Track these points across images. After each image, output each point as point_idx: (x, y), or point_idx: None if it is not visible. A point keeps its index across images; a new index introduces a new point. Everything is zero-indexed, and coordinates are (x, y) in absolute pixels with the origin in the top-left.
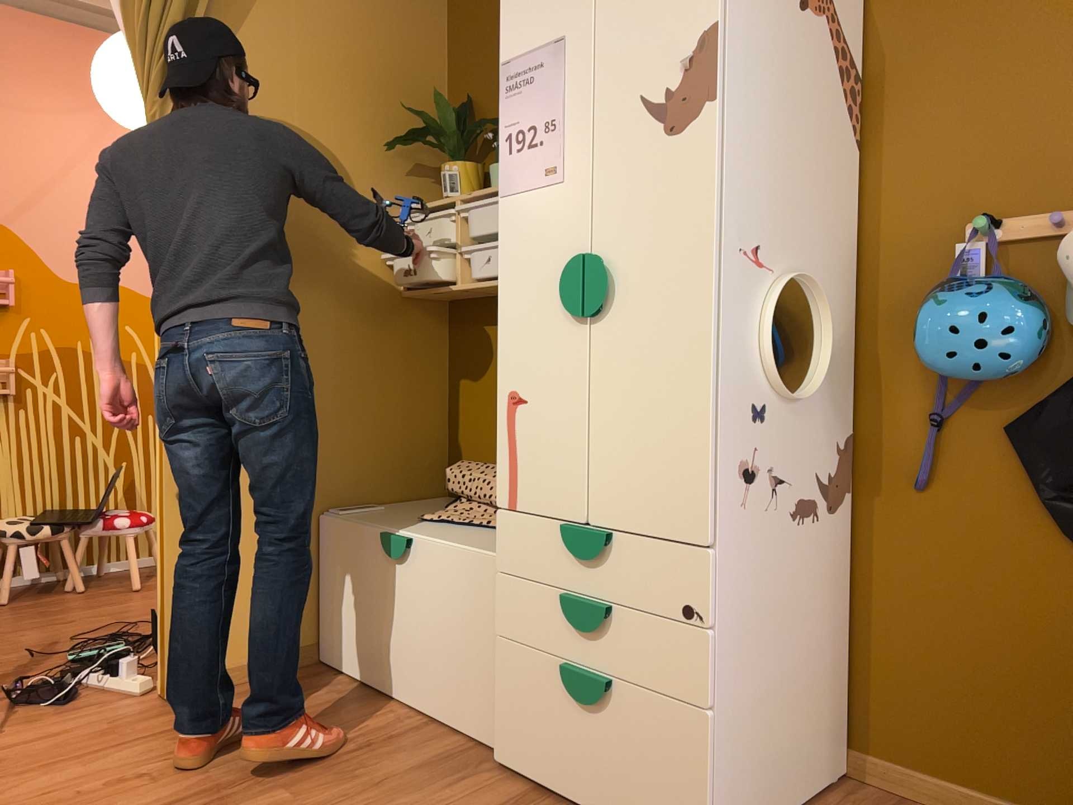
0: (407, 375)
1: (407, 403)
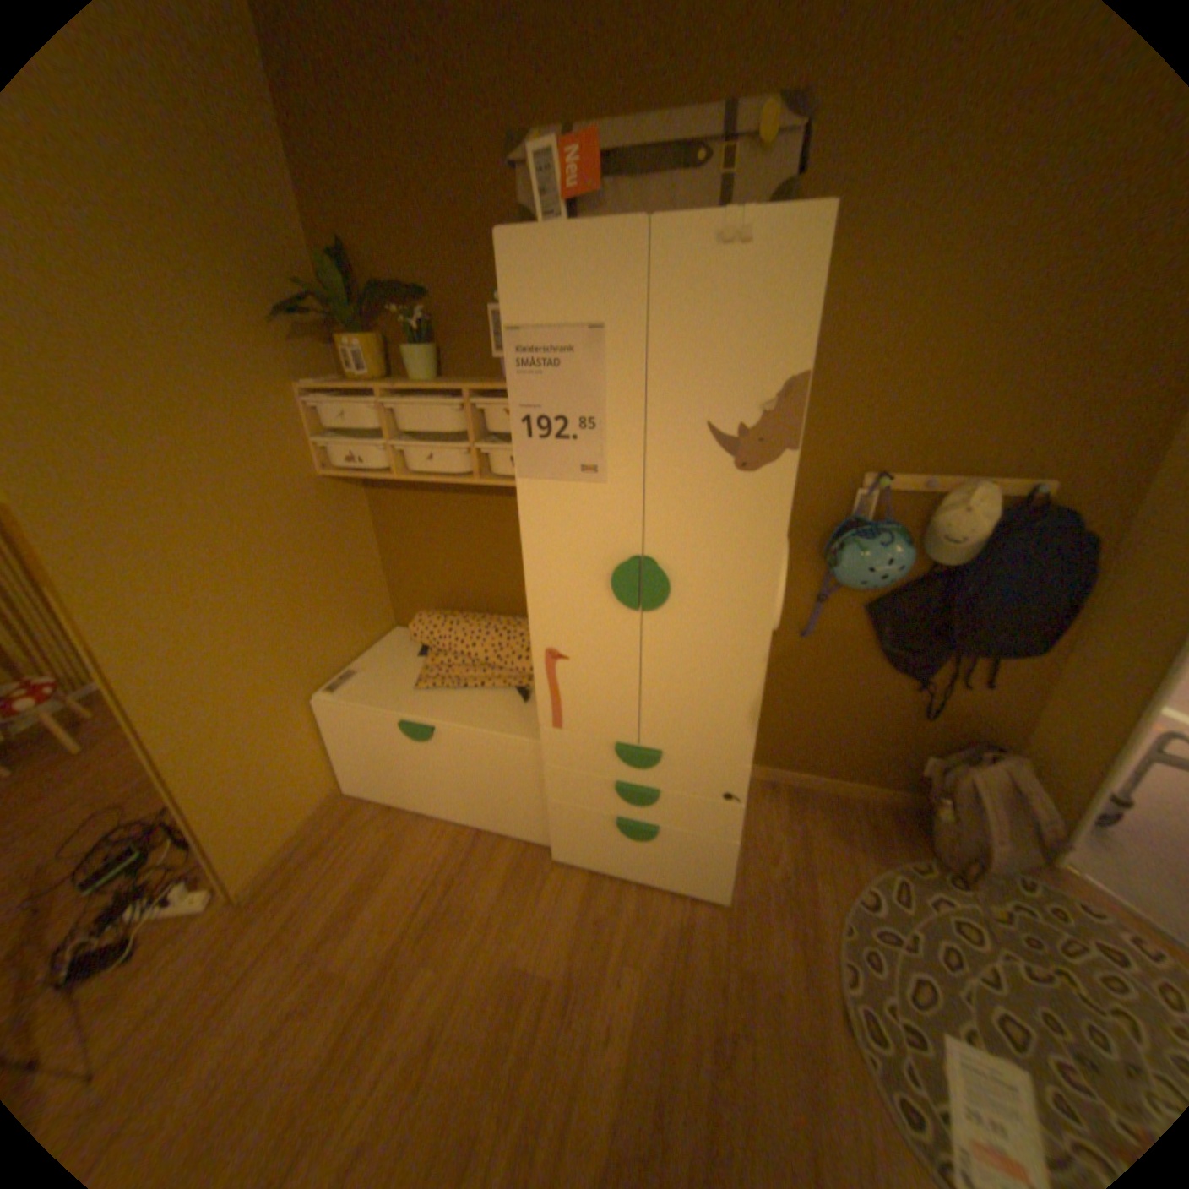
0: (344, 547)
1: (350, 571)
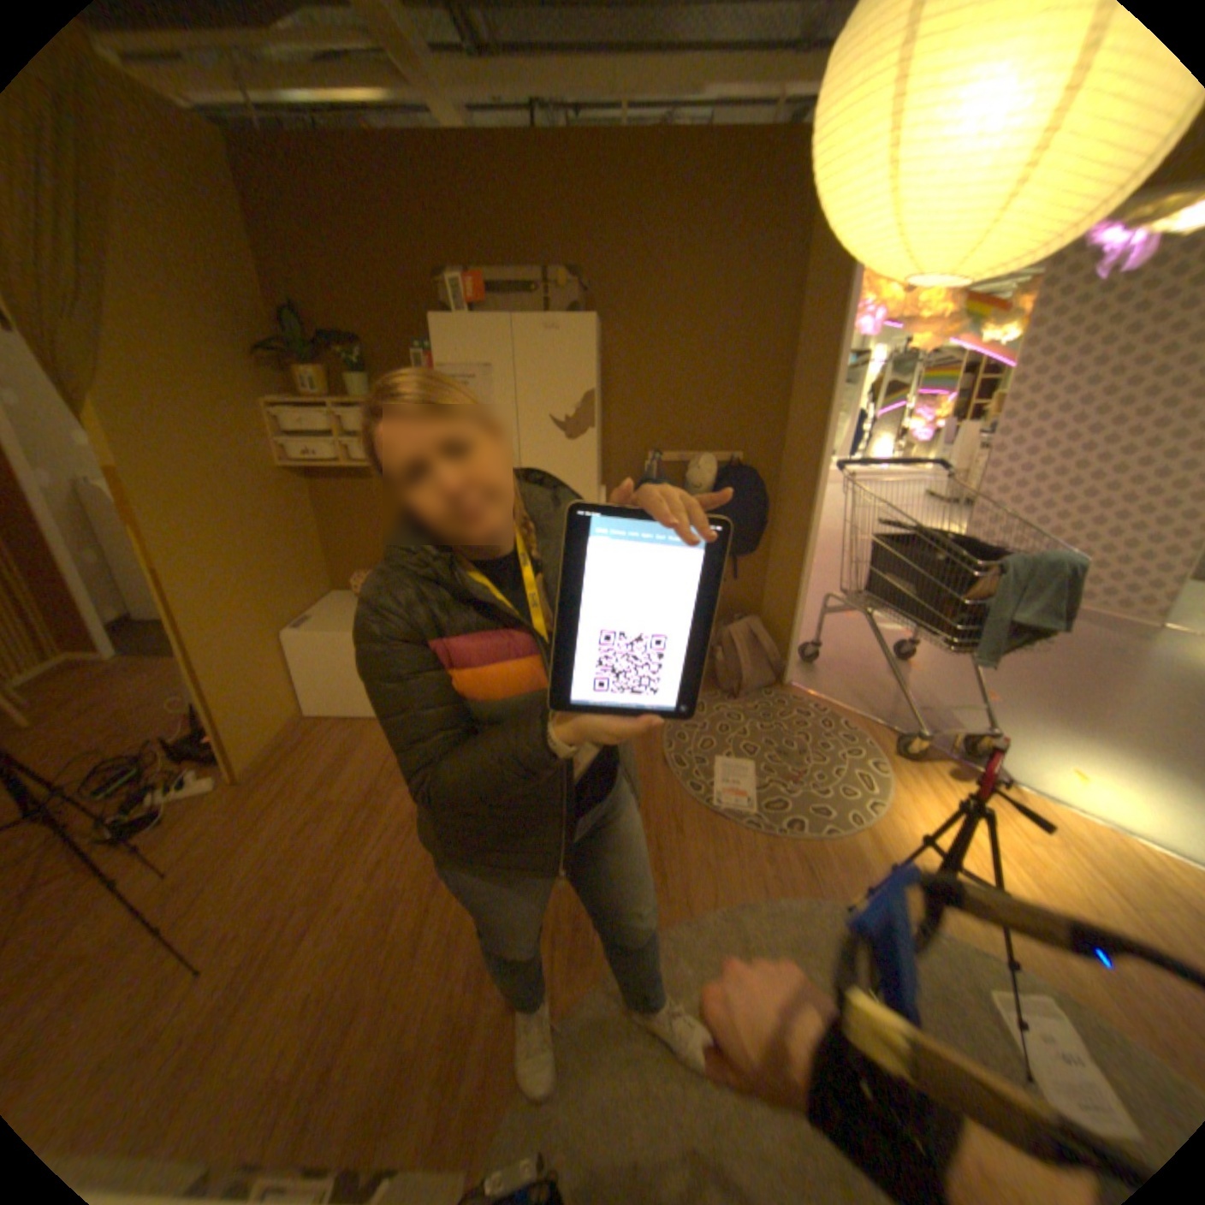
0: (294, 522)
1: (299, 541)
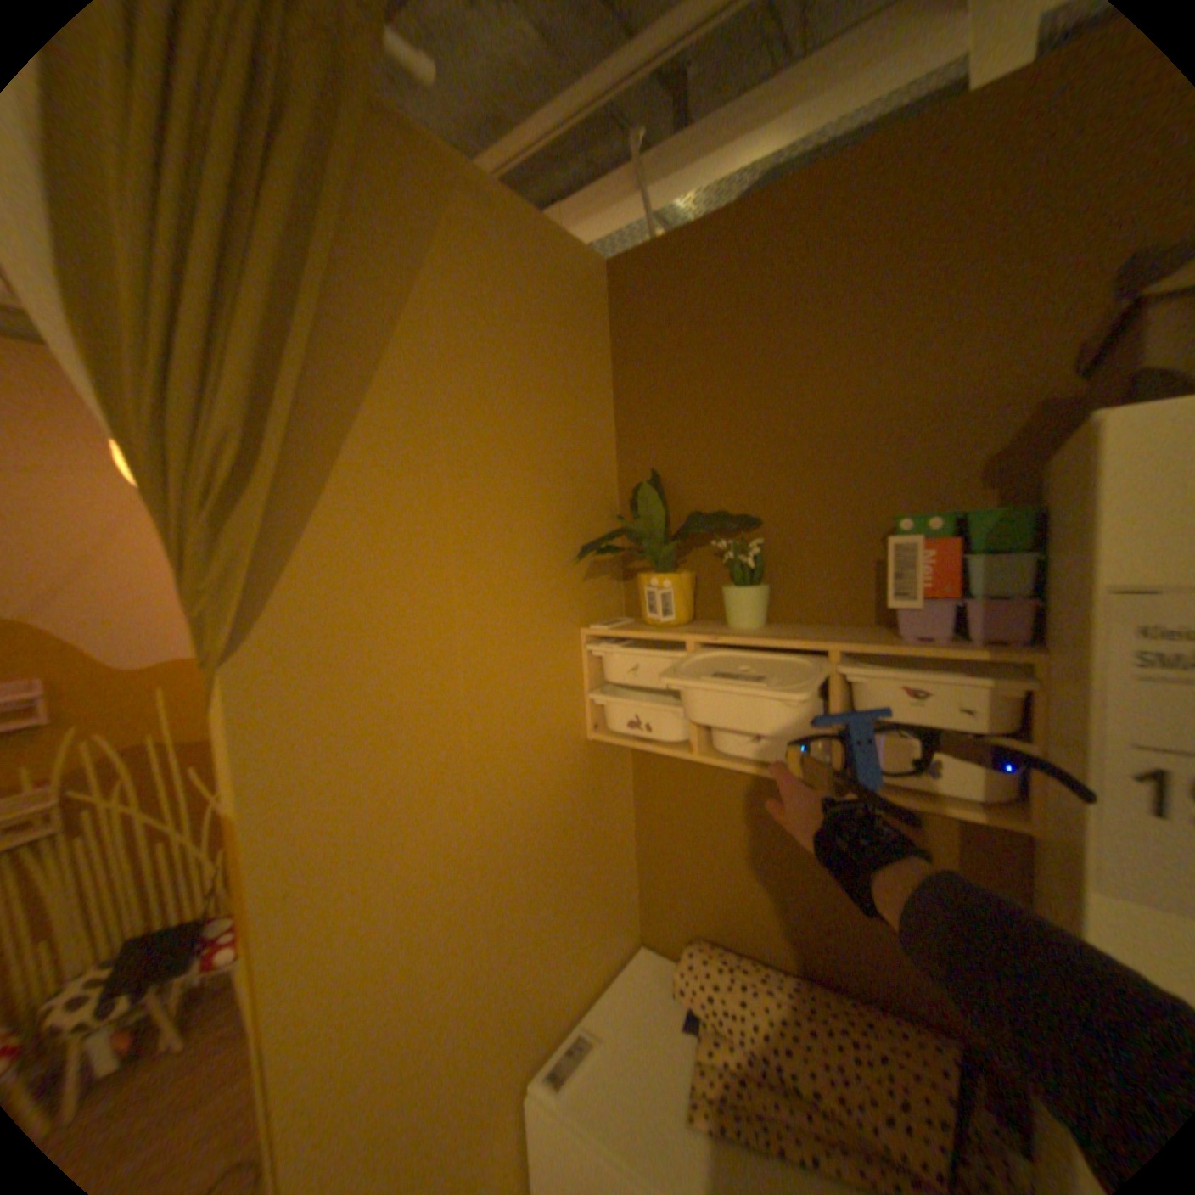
0: (600, 831)
1: (602, 865)
